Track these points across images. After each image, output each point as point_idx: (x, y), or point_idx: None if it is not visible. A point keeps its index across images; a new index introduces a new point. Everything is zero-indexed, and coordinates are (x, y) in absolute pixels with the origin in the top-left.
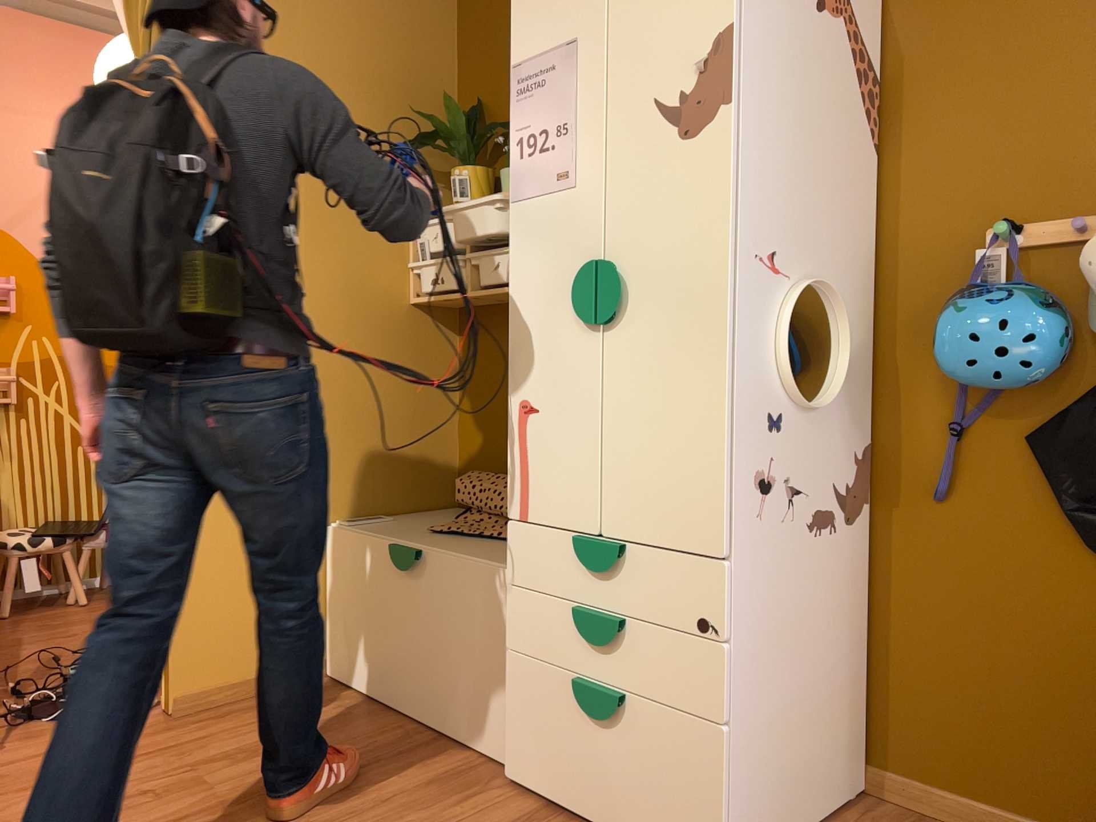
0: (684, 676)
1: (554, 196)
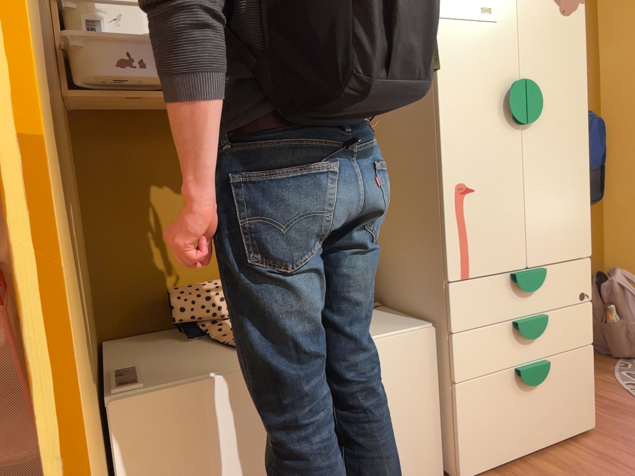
0: (575, 328)
1: (480, 25)
